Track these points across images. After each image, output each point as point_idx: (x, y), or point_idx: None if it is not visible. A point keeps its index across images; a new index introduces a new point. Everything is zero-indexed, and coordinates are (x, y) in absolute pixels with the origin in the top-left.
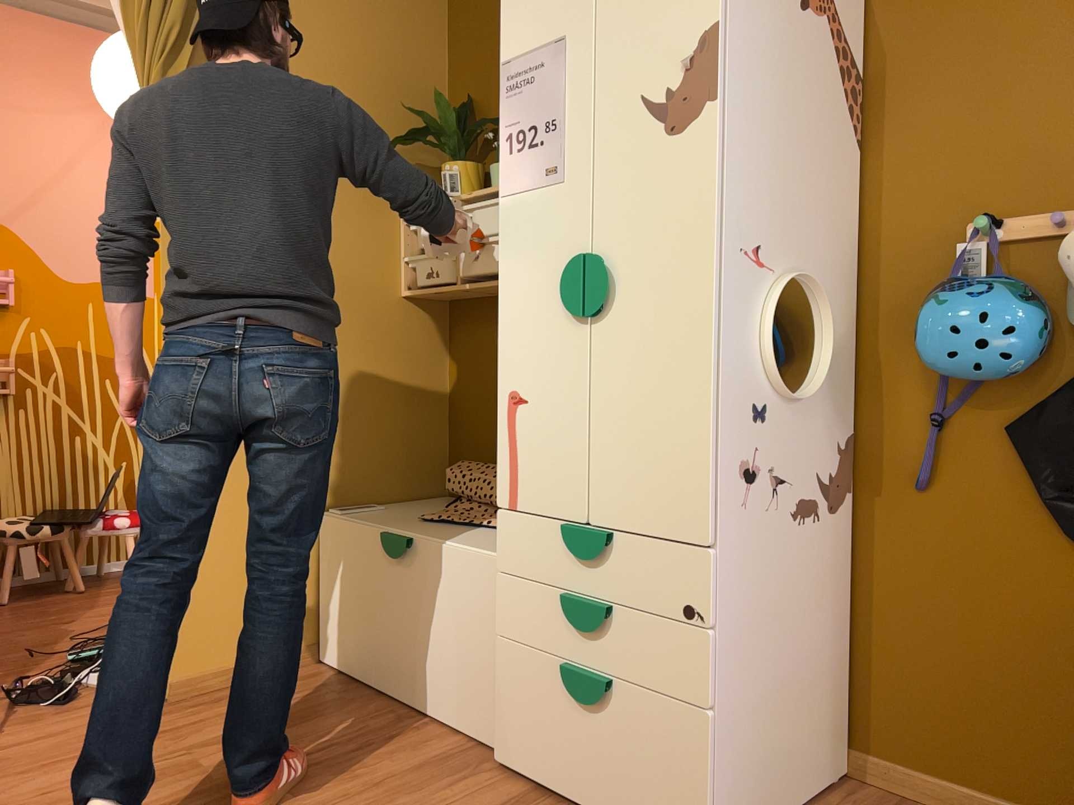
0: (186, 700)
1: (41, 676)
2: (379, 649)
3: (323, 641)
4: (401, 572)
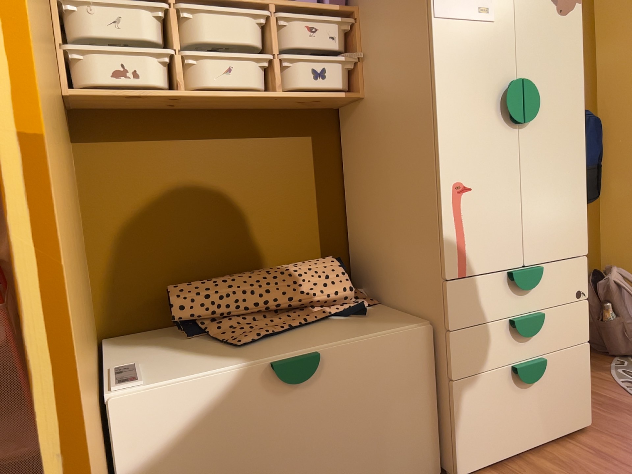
0: None
1: None
2: None
3: None
4: (302, 394)
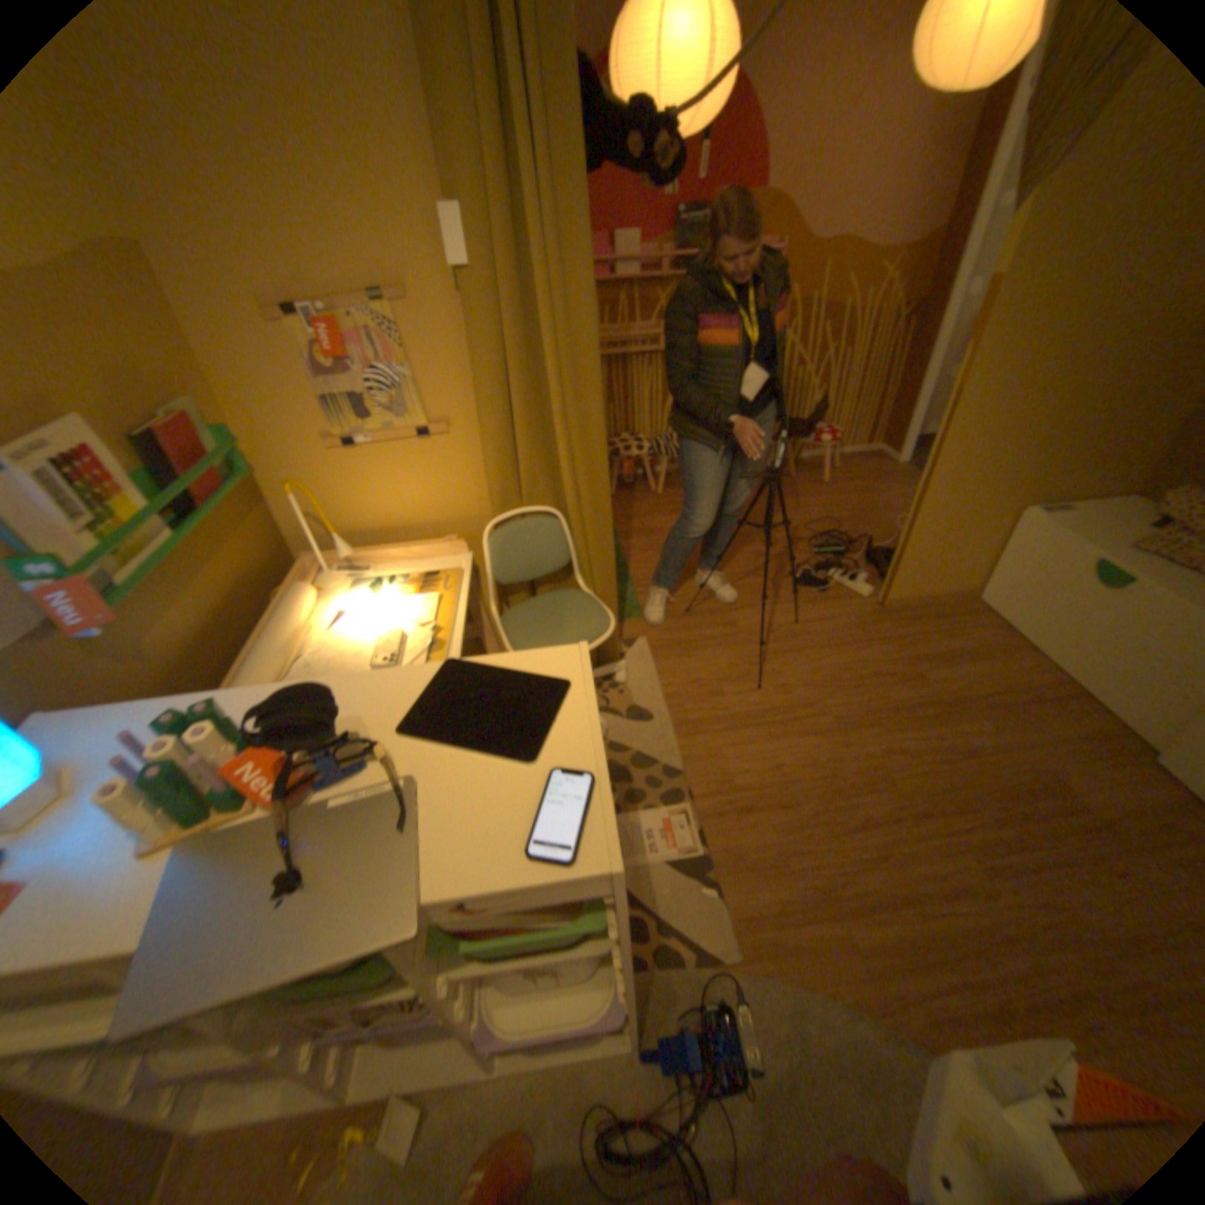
0: (897, 611)
1: (801, 561)
2: (1052, 625)
3: (991, 590)
4: (1108, 593)
